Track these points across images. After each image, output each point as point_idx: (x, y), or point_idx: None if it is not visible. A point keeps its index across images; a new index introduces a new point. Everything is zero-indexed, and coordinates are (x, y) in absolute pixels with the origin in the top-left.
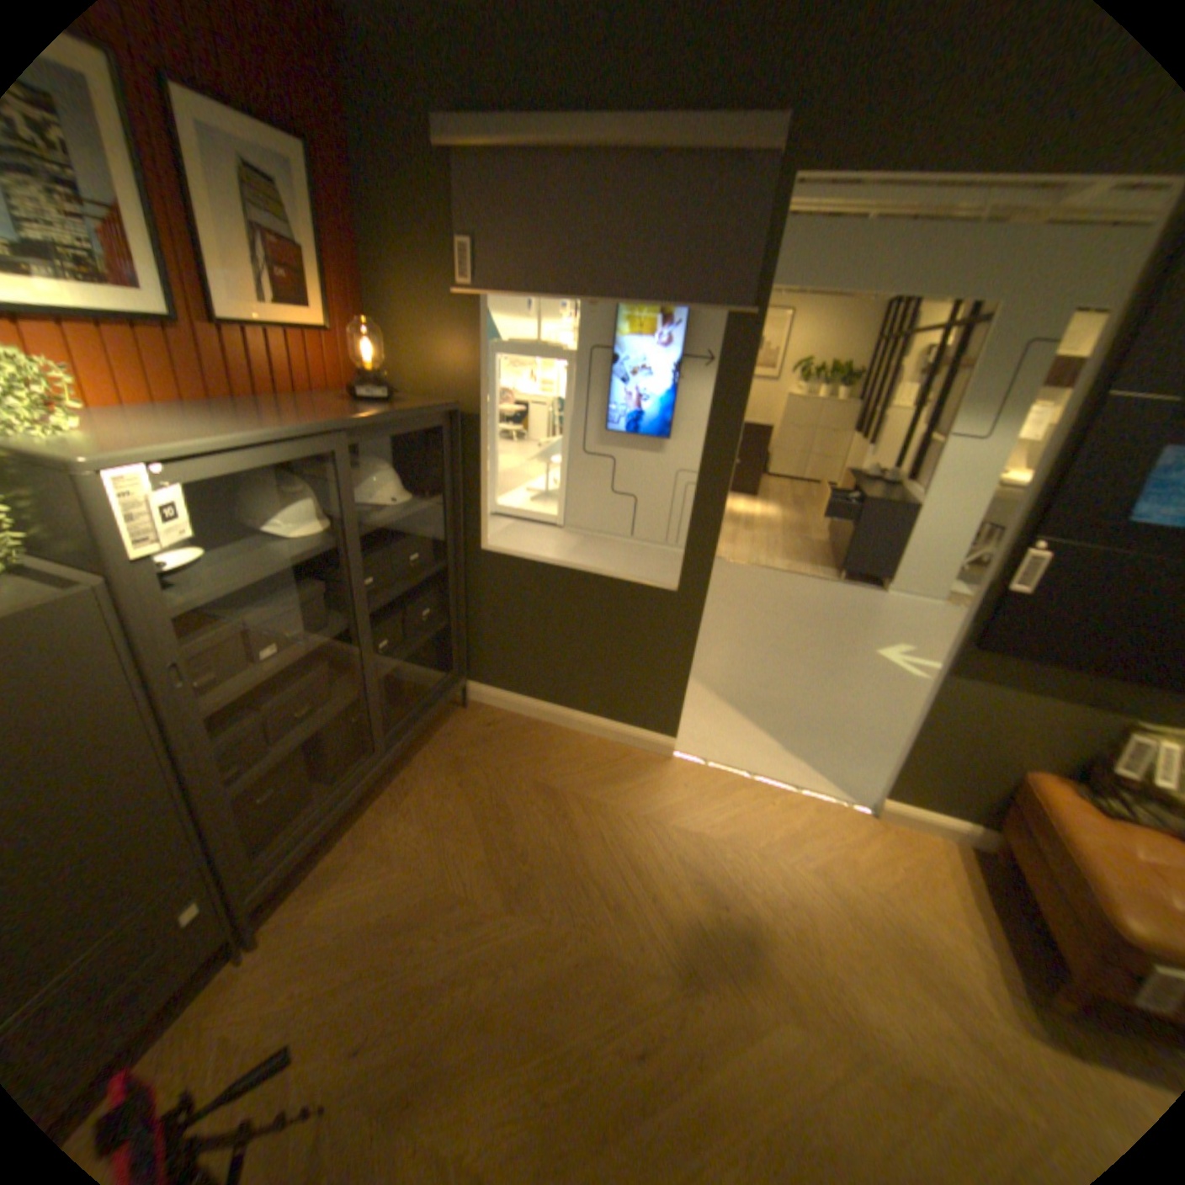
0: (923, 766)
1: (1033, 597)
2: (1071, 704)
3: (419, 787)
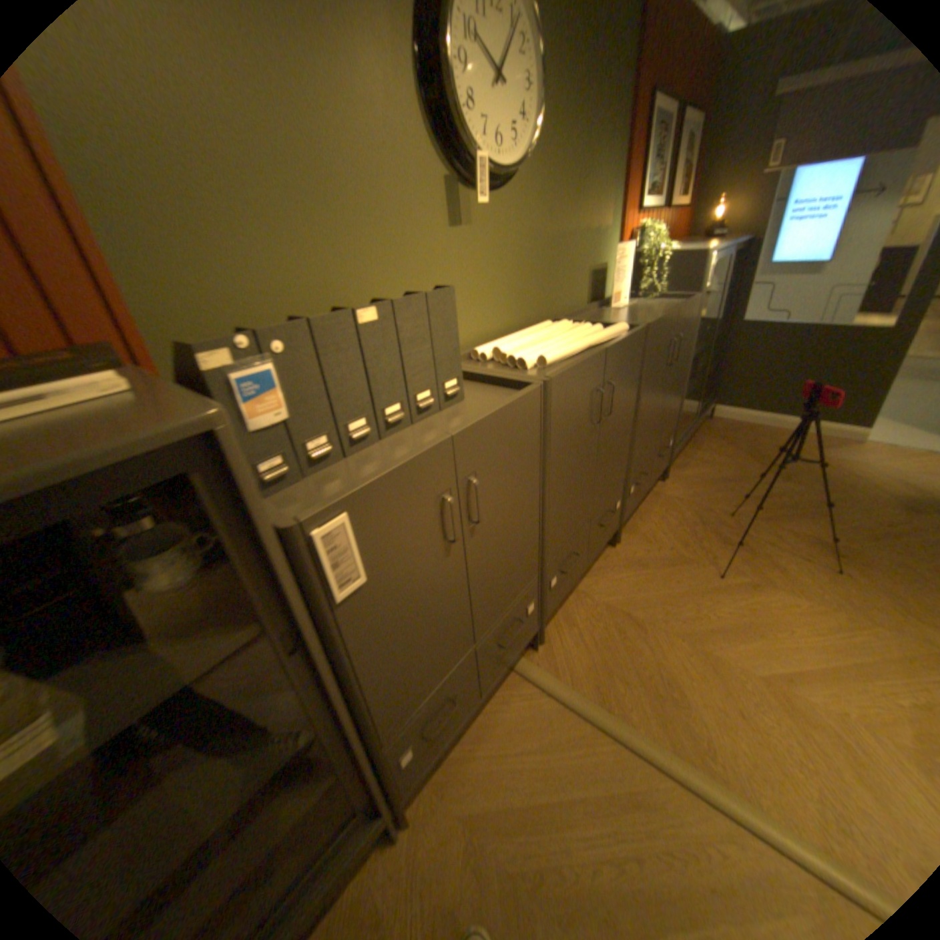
0: None
1: None
2: None
3: (707, 444)
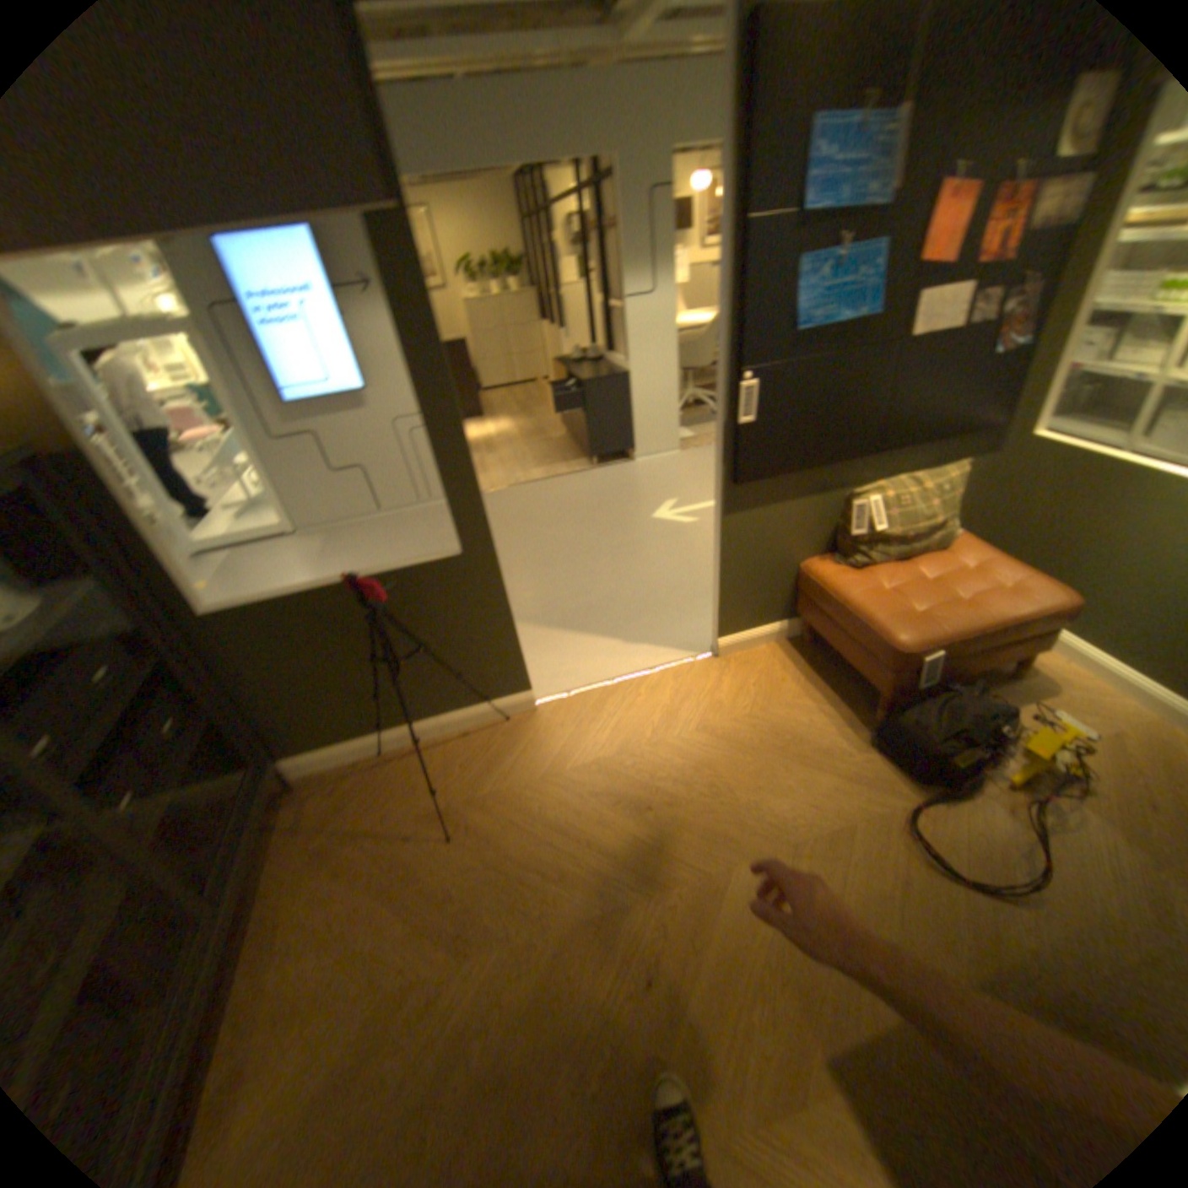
0: (734, 601)
1: (758, 425)
2: (810, 500)
3: (288, 914)
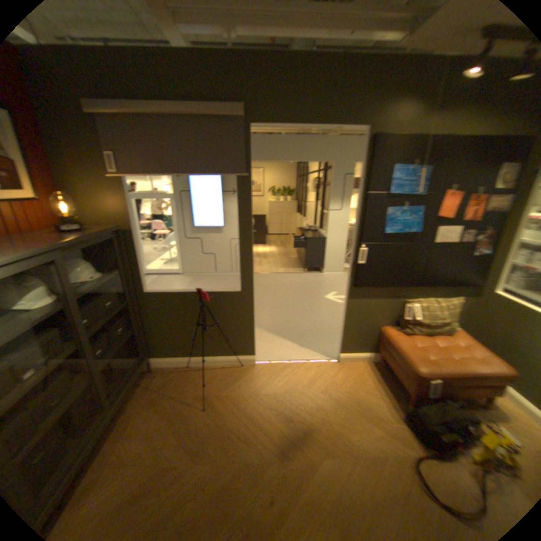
0: (349, 337)
1: (365, 265)
2: (387, 300)
3: (132, 423)
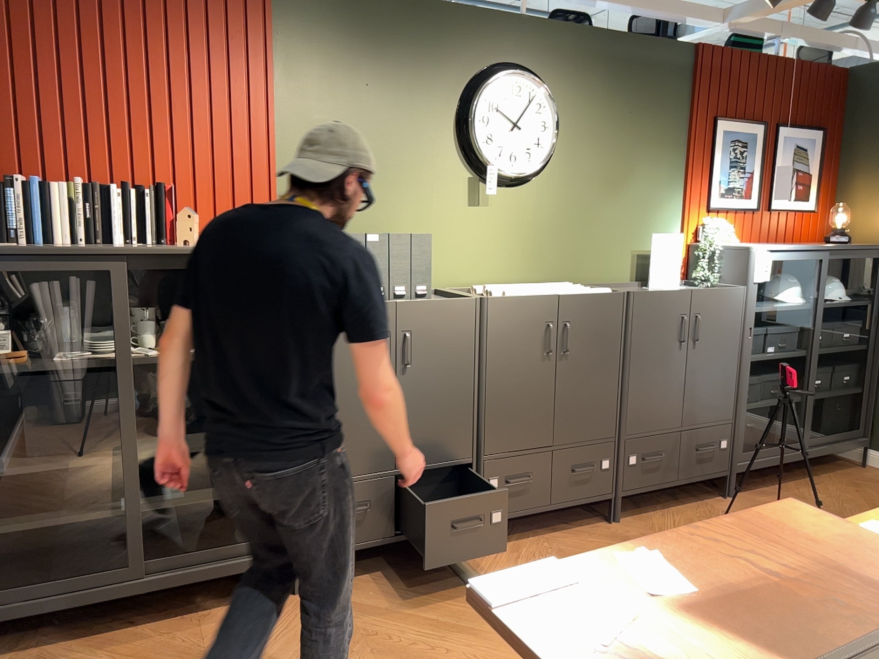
0: None
1: None
2: None
3: (826, 485)
